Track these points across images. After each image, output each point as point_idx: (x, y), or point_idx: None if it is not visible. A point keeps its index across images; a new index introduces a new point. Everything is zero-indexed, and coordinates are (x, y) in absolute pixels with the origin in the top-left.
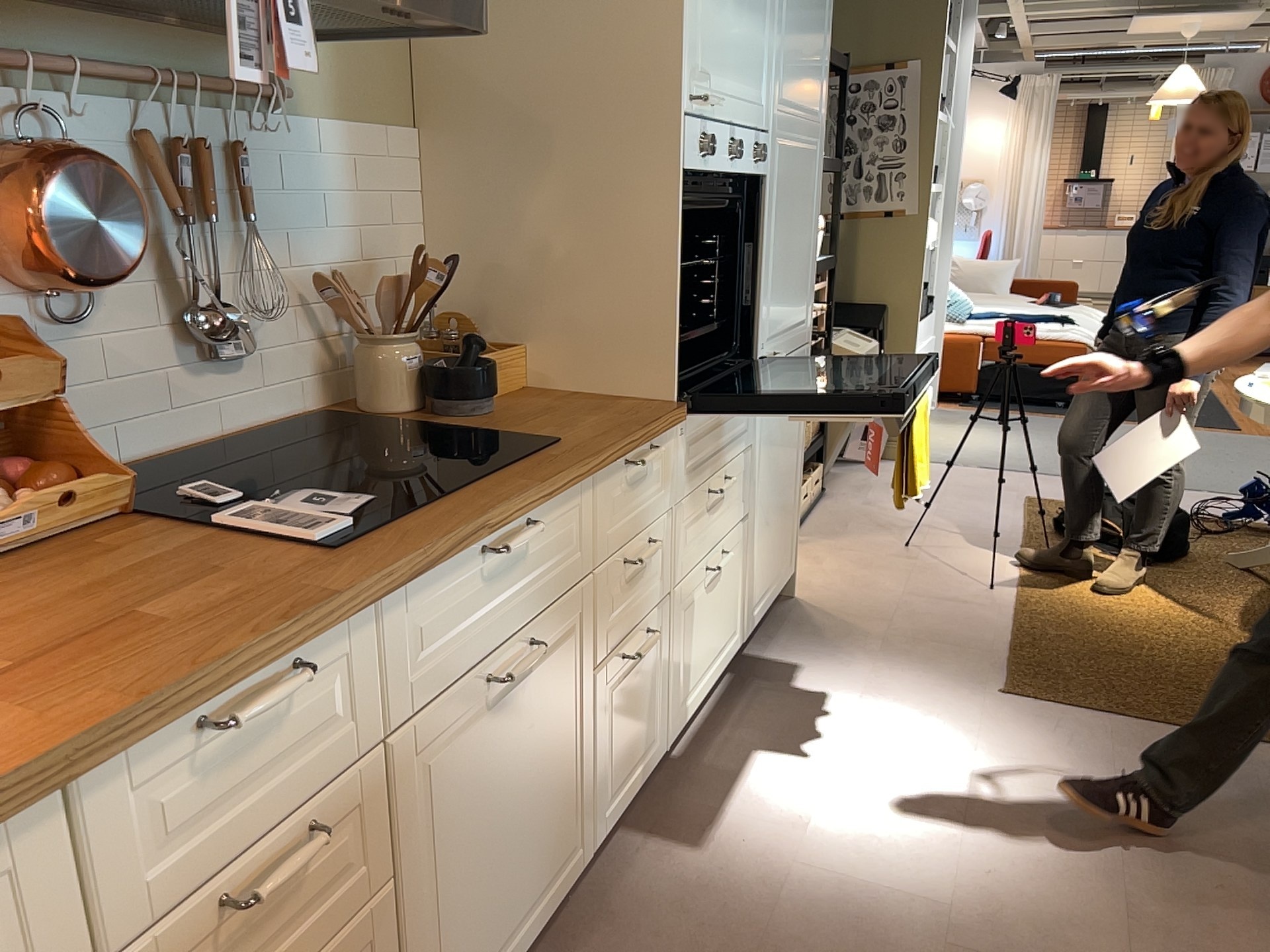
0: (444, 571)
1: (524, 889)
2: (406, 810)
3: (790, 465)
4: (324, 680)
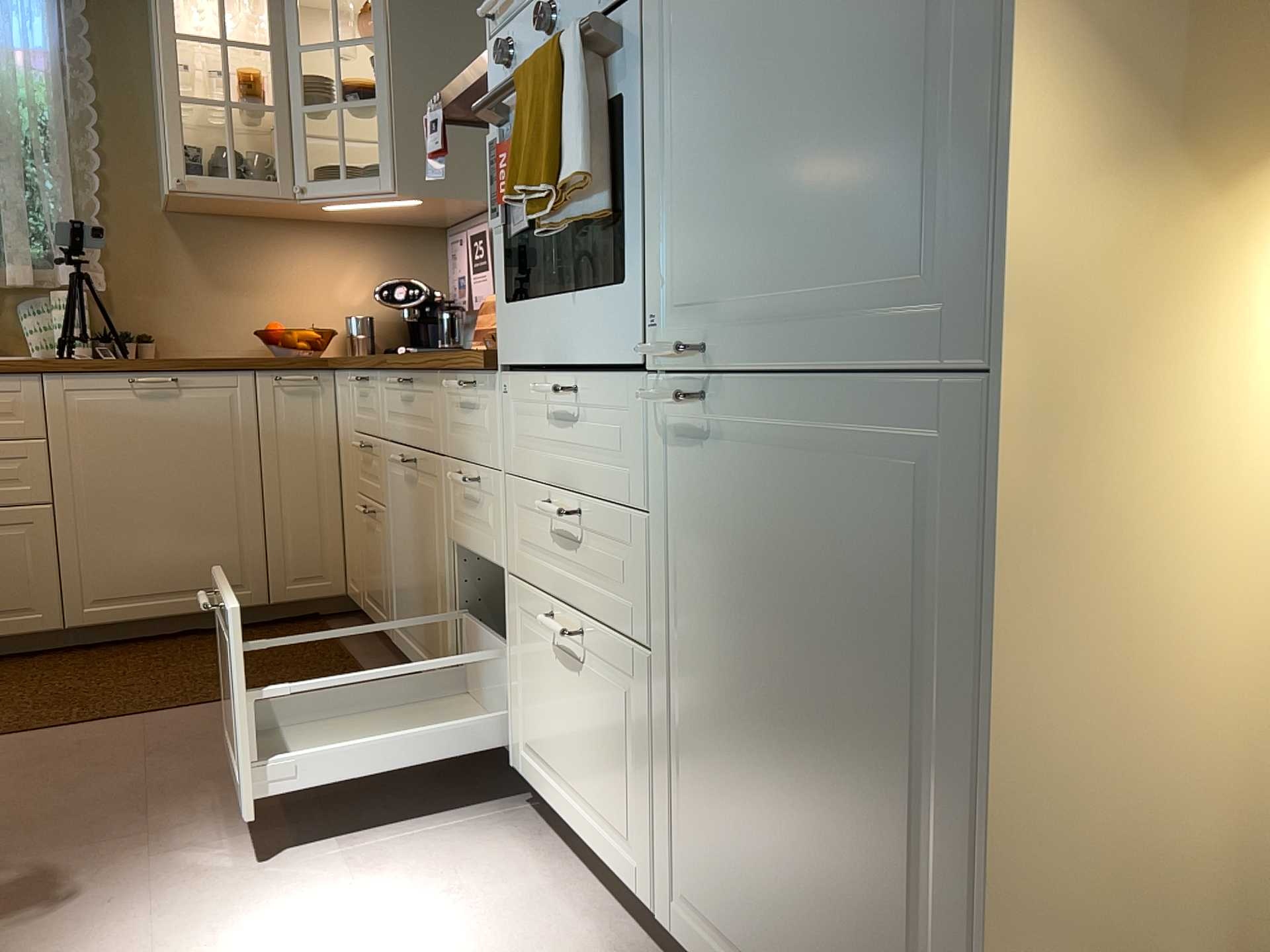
0: (391, 377)
1: (420, 627)
2: (387, 482)
3: (867, 751)
4: (374, 392)
